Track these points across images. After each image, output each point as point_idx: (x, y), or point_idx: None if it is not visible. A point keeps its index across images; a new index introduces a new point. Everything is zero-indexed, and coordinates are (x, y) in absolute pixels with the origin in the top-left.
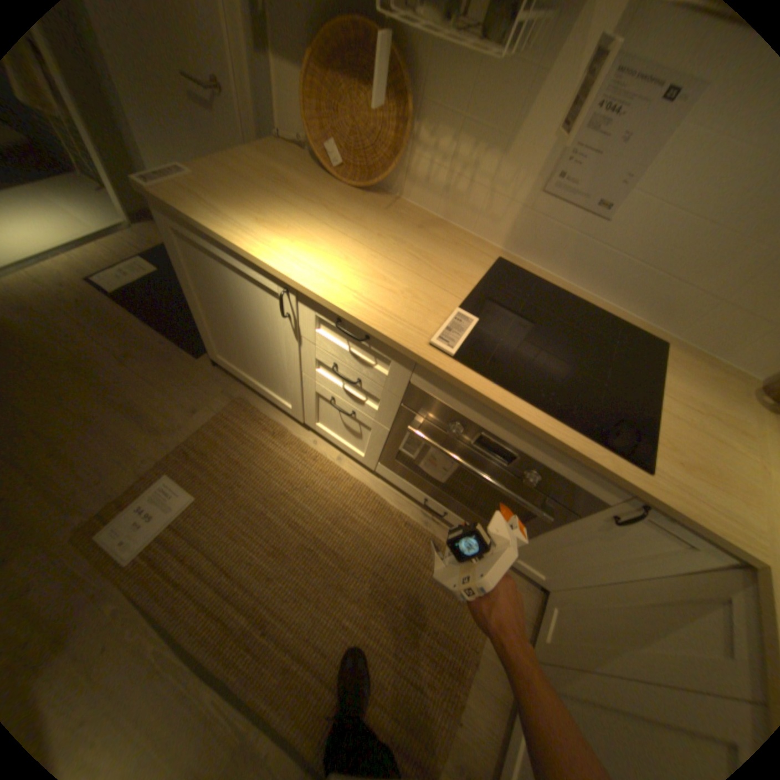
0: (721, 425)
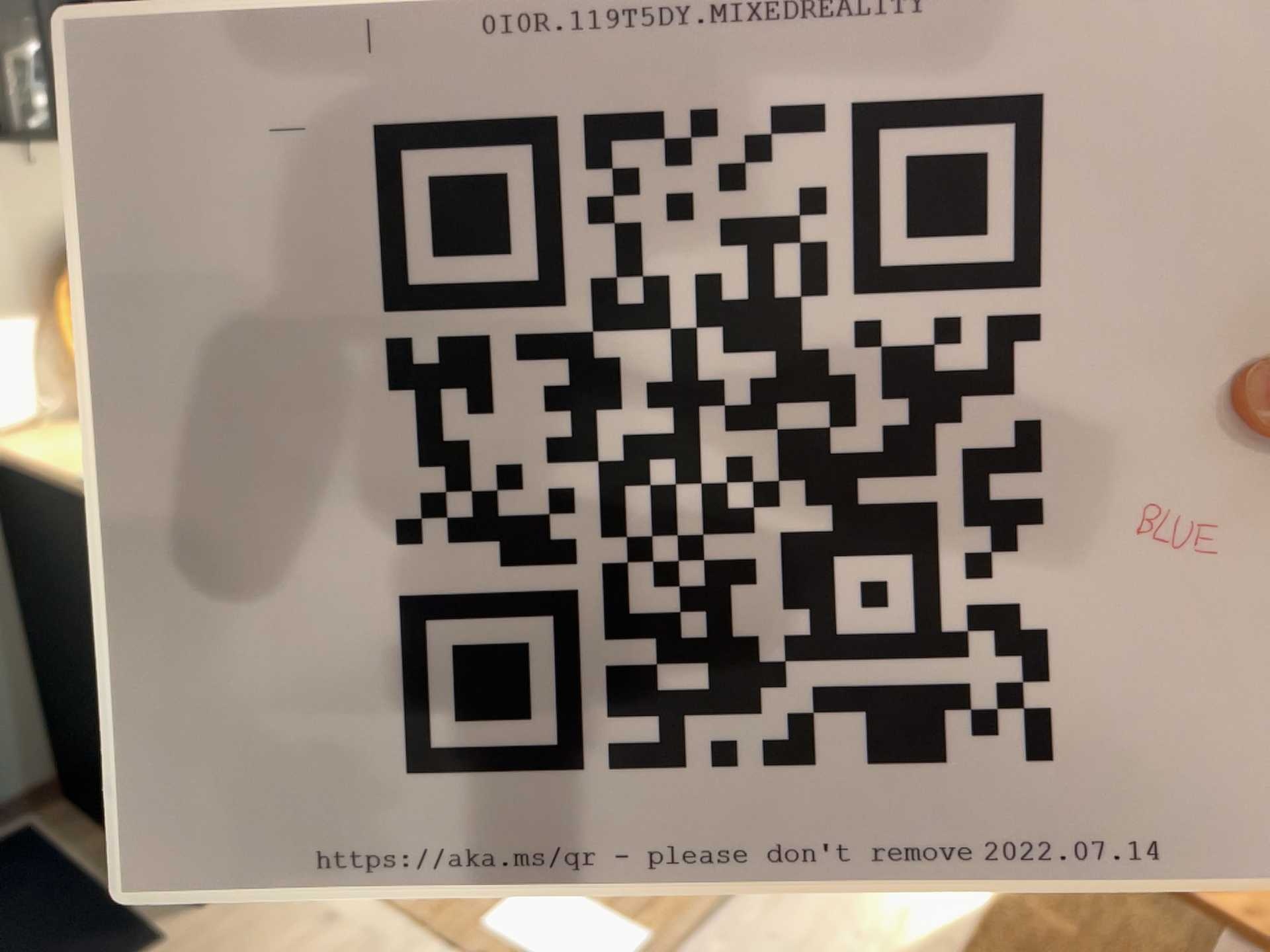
0: None
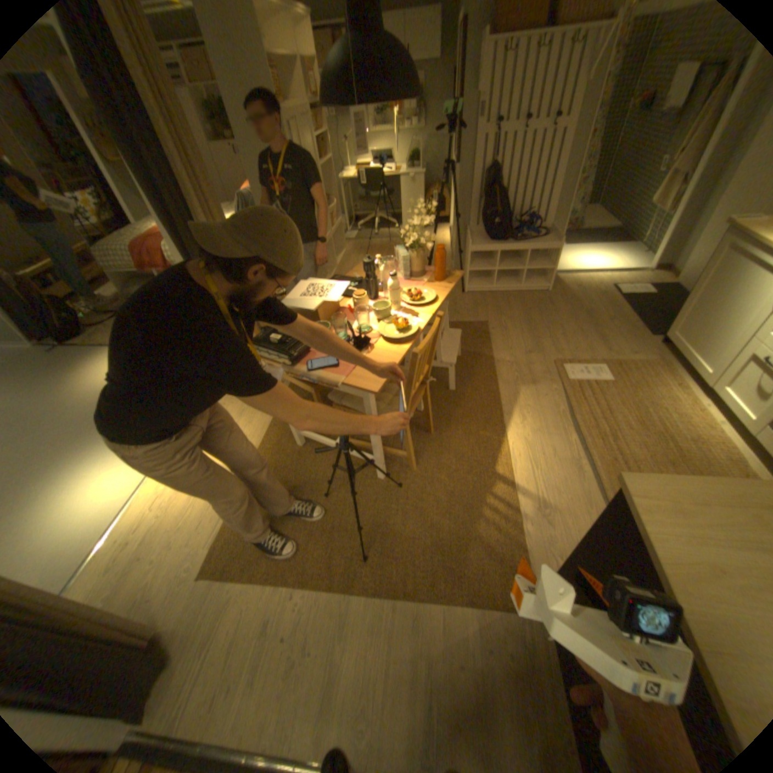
0: None
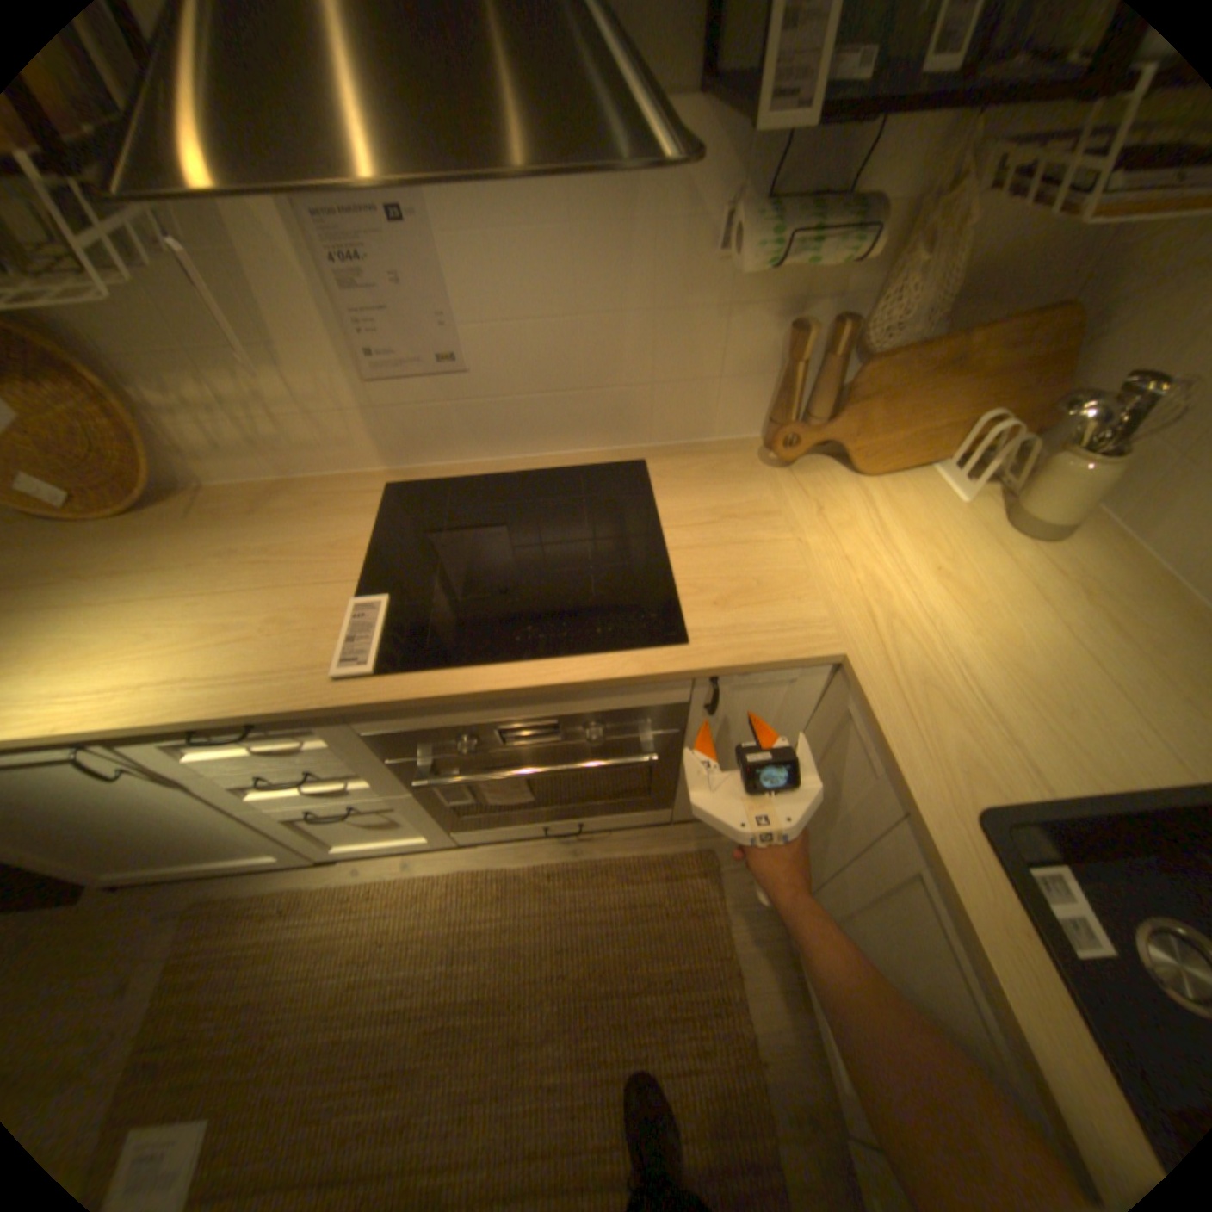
0: (737, 522)
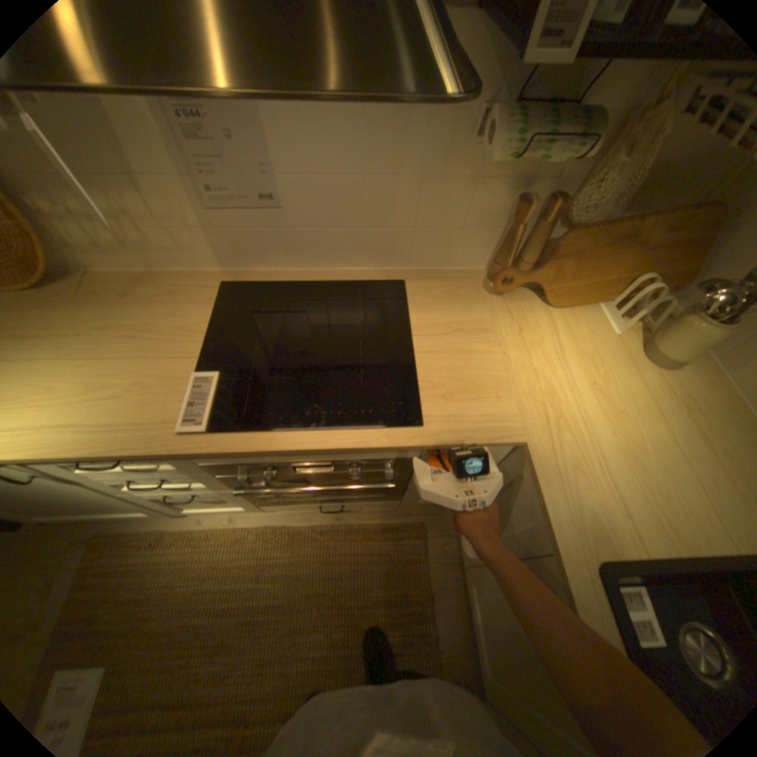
0: (464, 335)
